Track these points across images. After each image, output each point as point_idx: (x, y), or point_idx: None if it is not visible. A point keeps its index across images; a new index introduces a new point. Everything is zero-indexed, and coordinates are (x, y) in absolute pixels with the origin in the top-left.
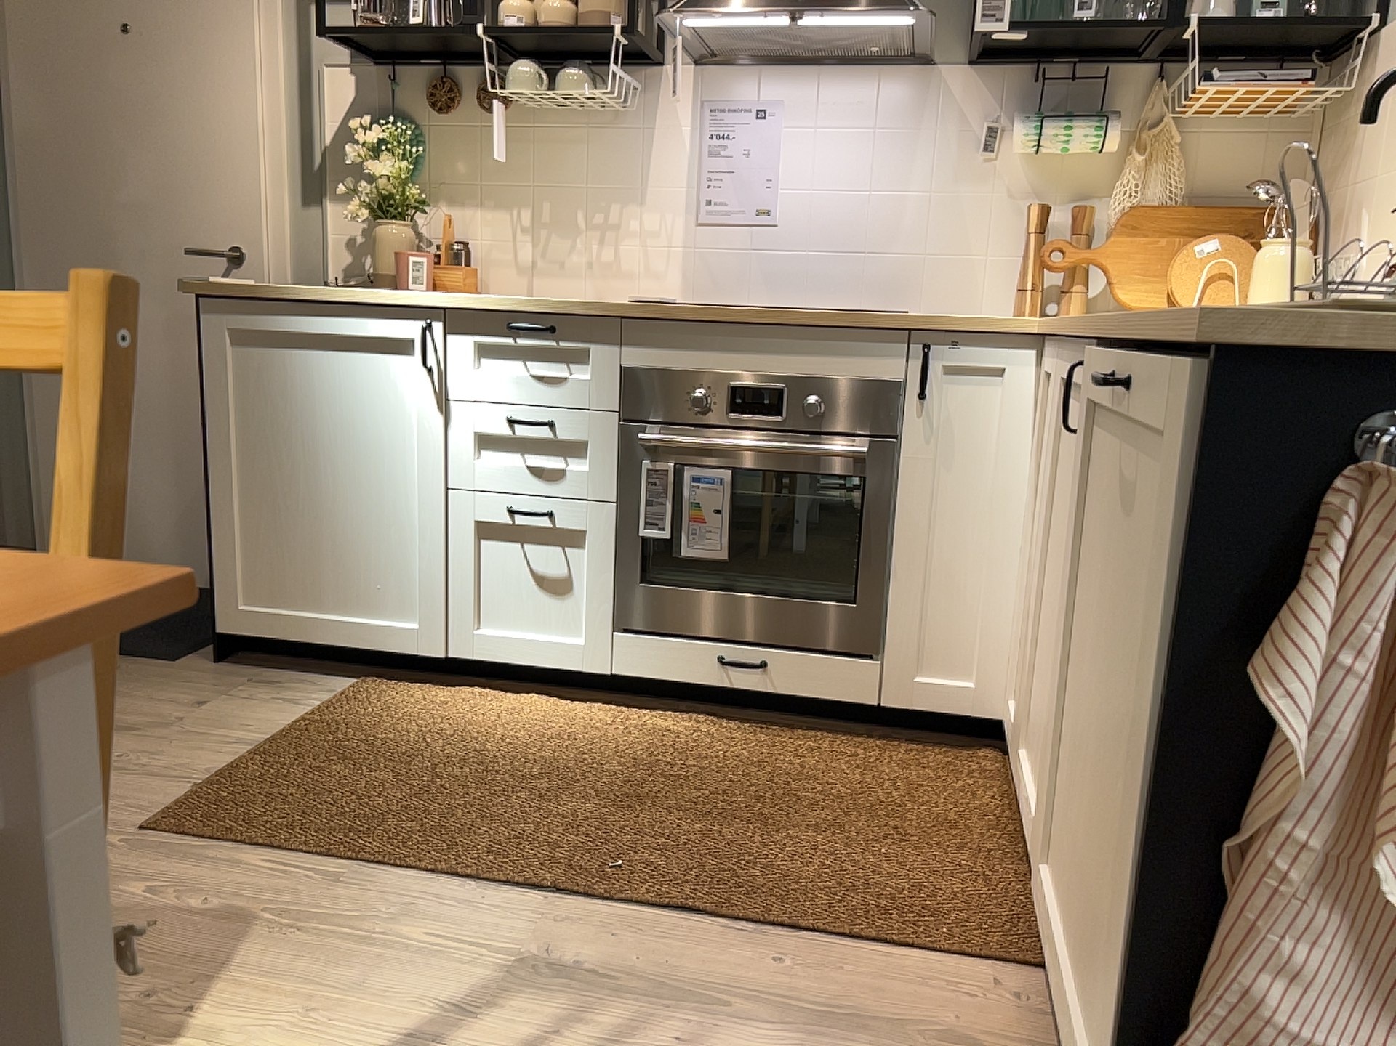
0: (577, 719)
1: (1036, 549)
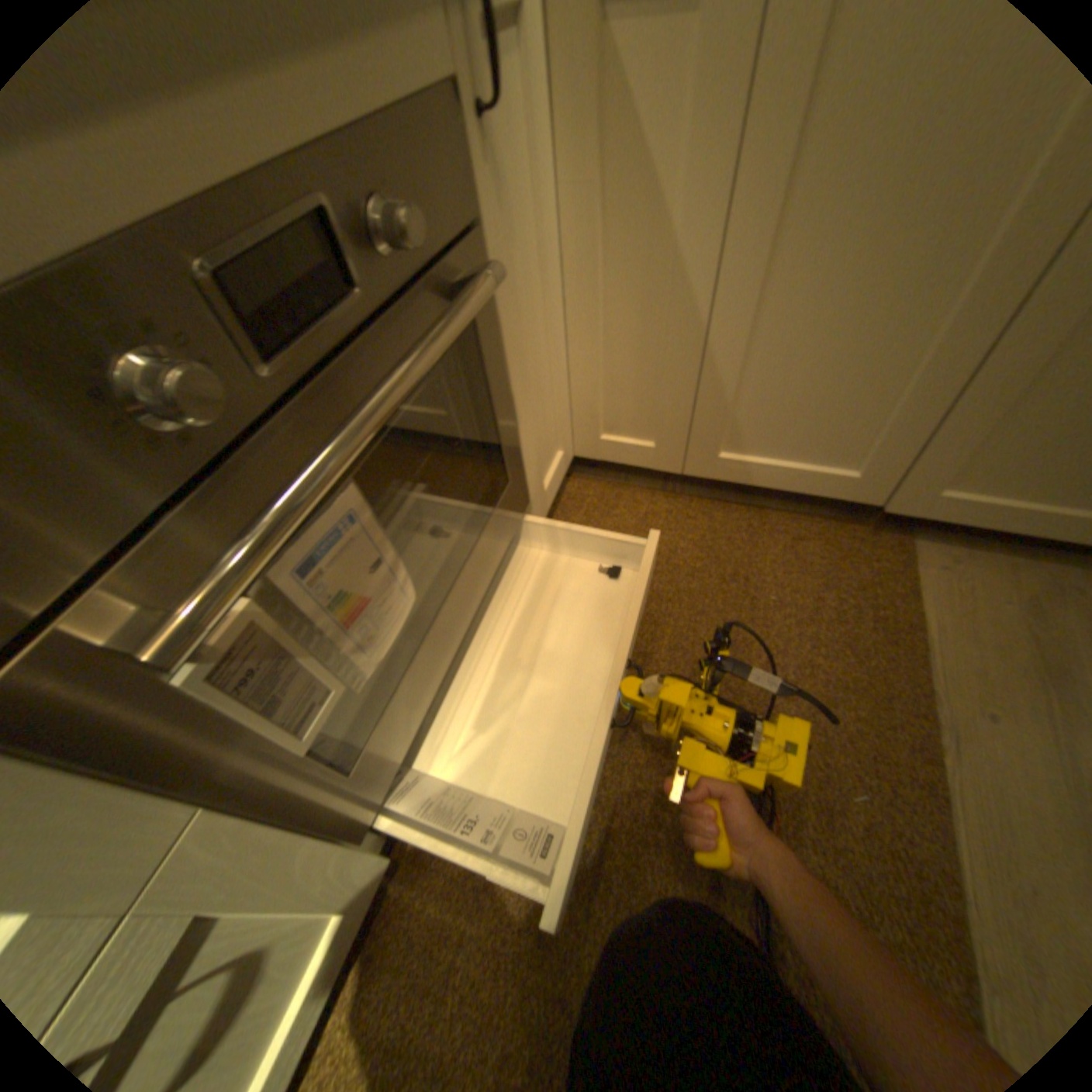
0: (425, 927)
1: (608, 286)
